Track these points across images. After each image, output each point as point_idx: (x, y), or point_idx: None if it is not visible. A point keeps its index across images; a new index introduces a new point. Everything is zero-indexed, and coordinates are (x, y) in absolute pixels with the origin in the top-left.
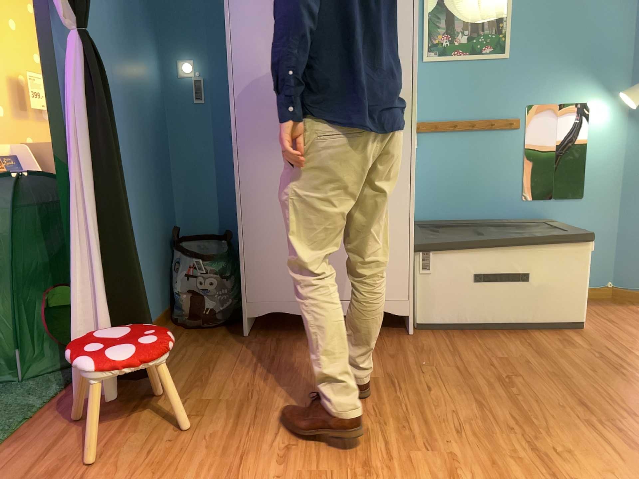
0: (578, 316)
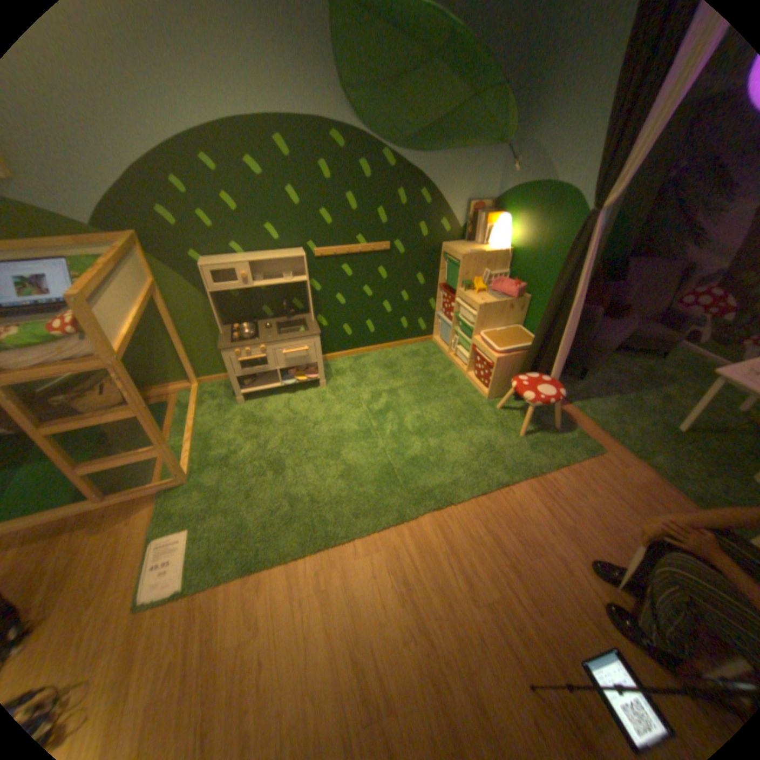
0: None
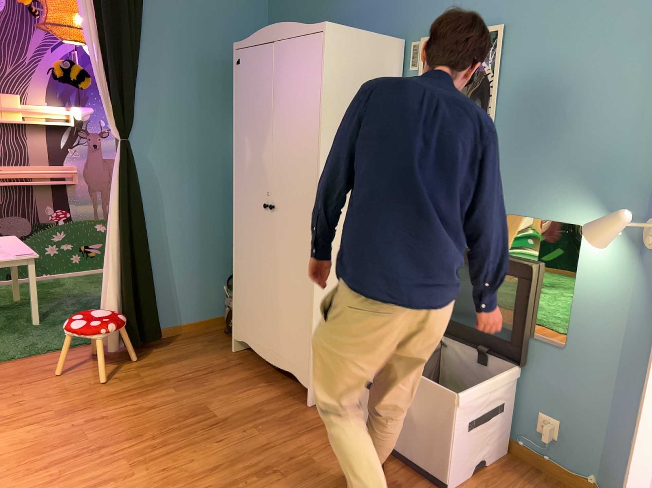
0: (442, 474)
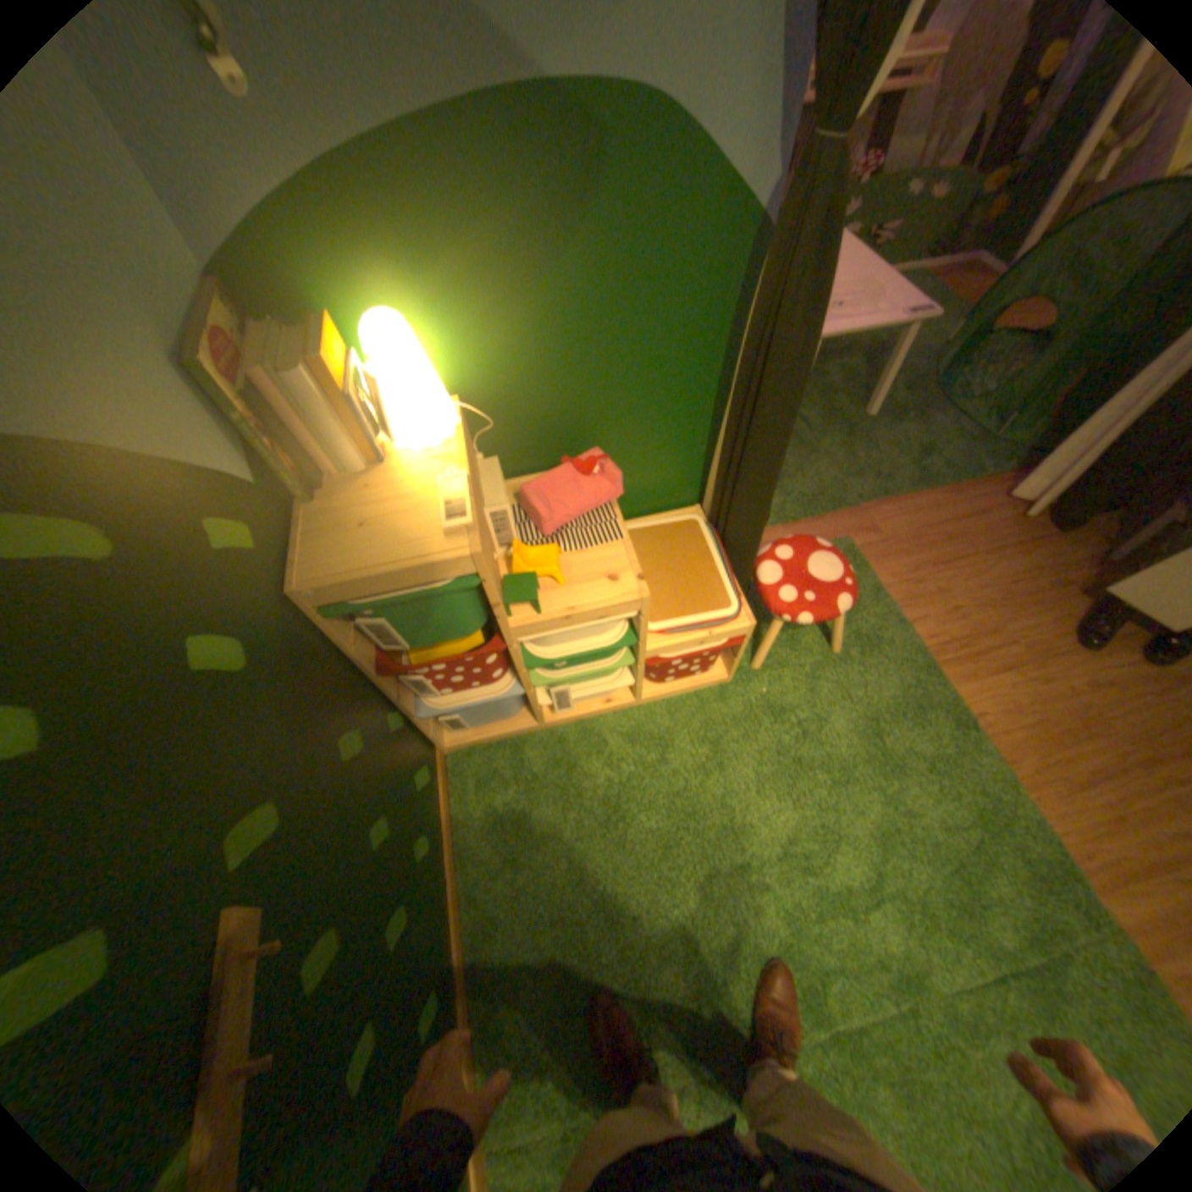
0: None
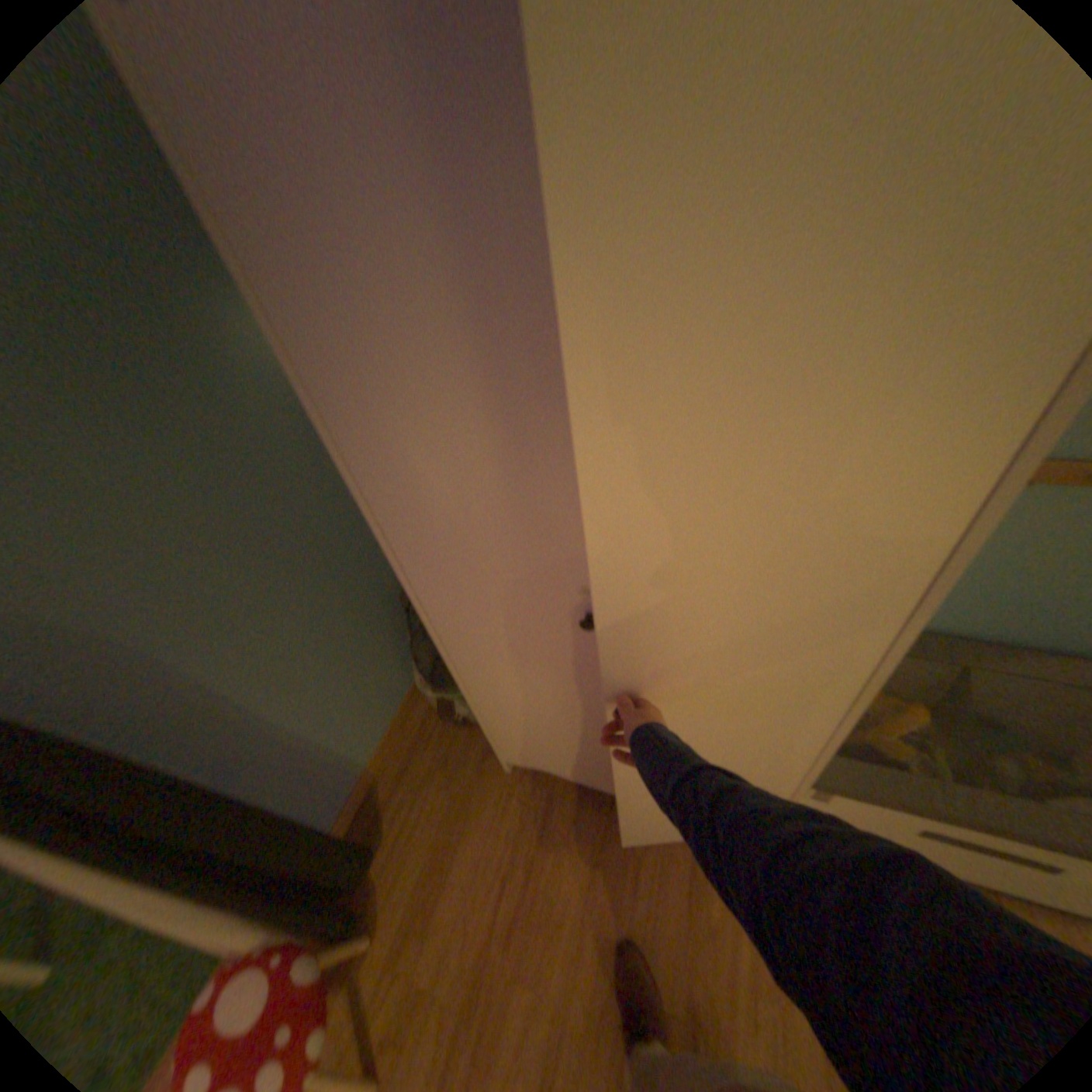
0: None
